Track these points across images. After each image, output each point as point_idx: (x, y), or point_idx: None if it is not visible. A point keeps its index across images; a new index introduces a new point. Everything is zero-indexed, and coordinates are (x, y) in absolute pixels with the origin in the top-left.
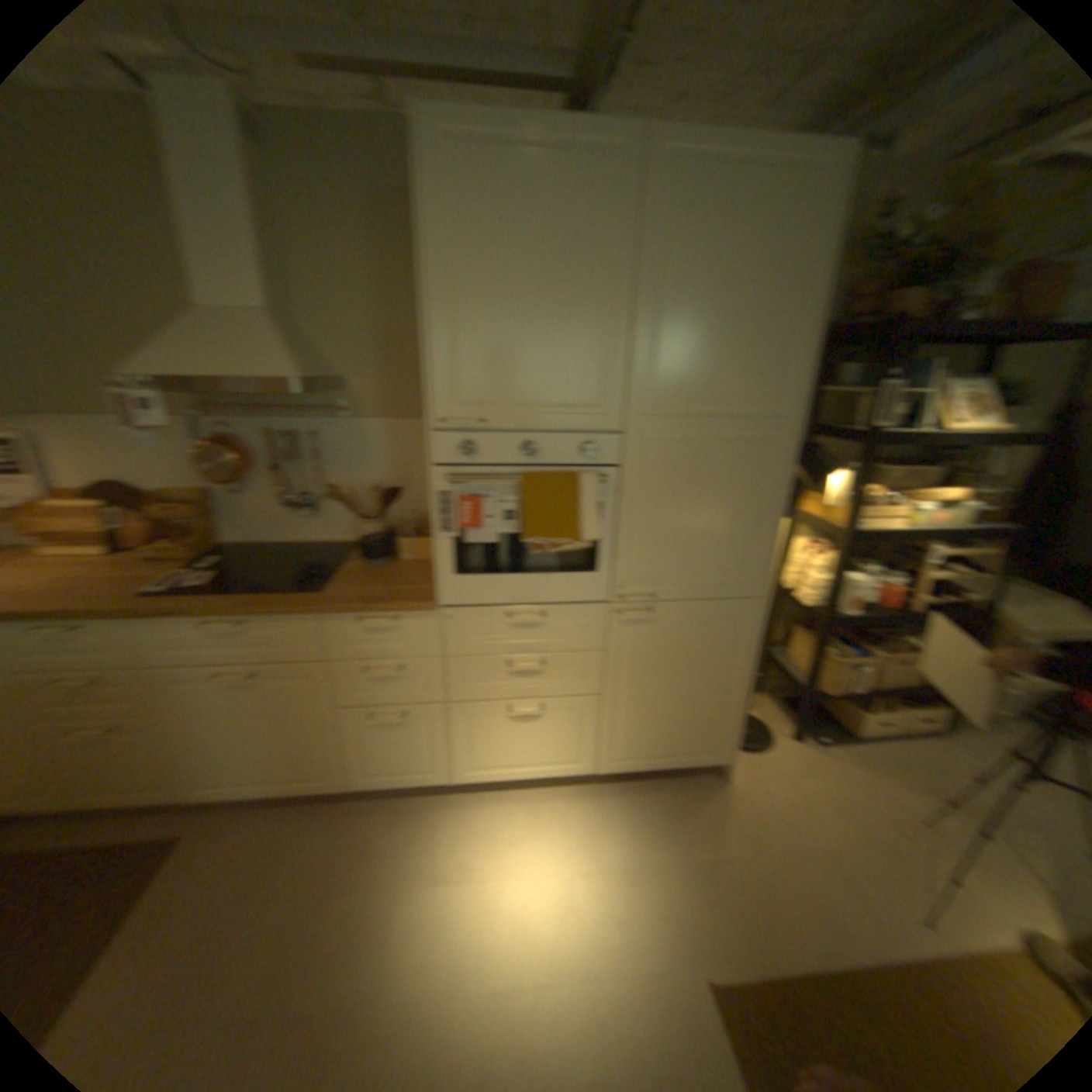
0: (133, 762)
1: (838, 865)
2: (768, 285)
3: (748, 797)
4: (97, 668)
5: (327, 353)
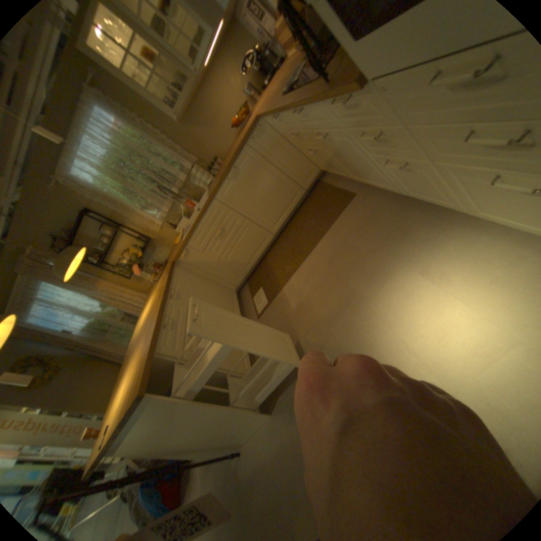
0: (332, 161)
1: None
2: None
3: None
4: (295, 127)
5: None
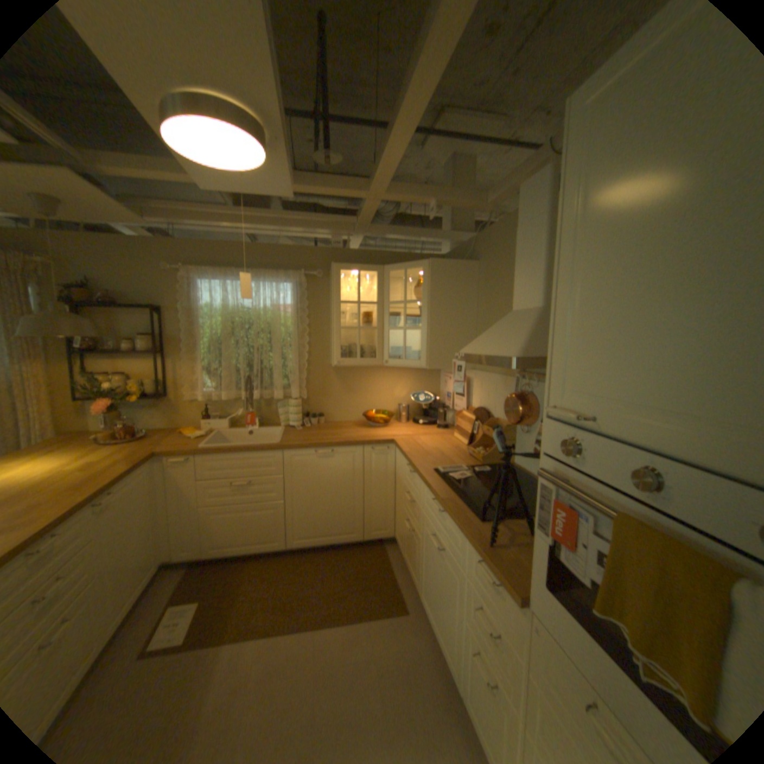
0: (416, 557)
1: None
2: None
3: None
4: (417, 498)
5: None
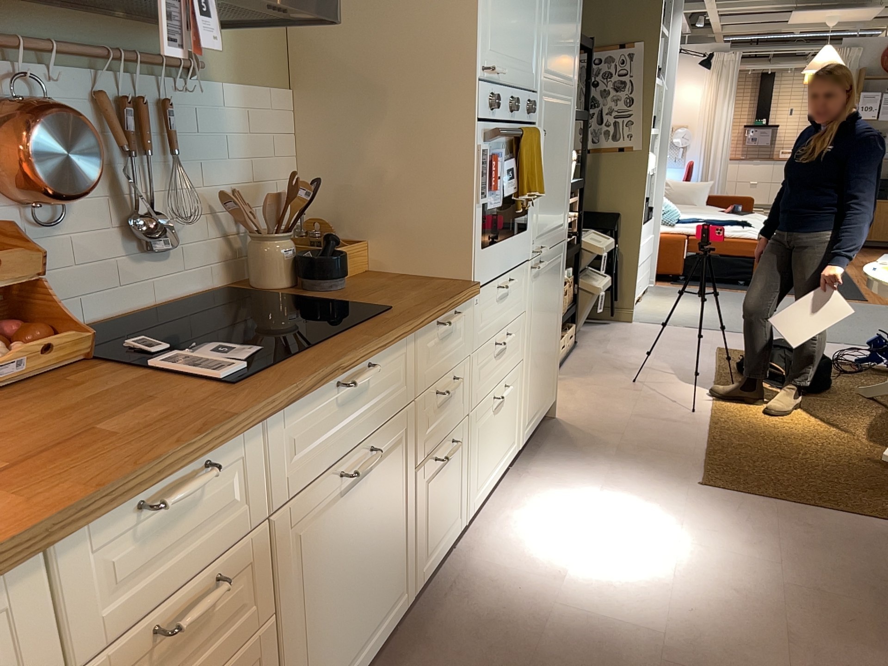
0: None
1: (643, 414)
2: None
3: (573, 416)
4: (231, 535)
5: None
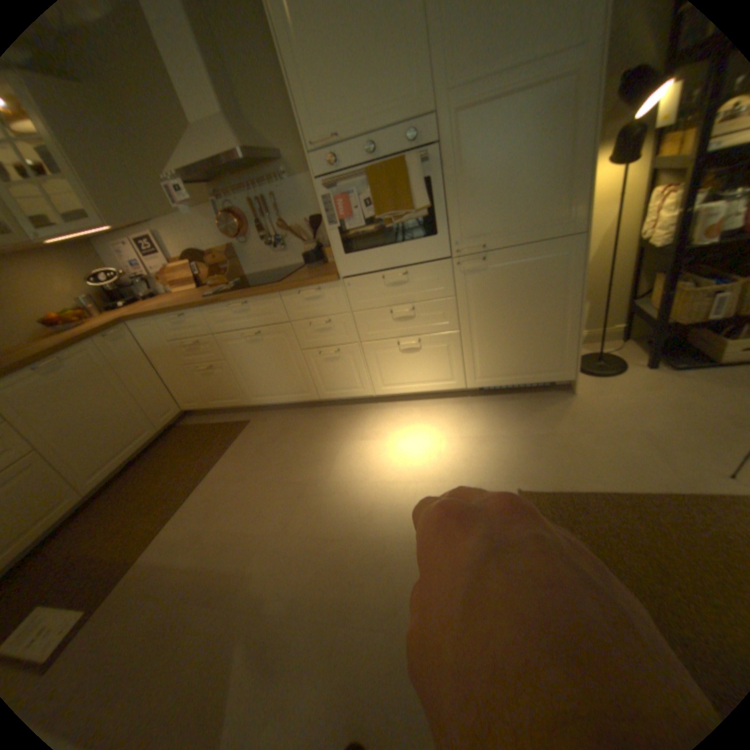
0: (227, 381)
1: (660, 440)
2: None
3: (591, 402)
4: (200, 332)
5: (270, 133)
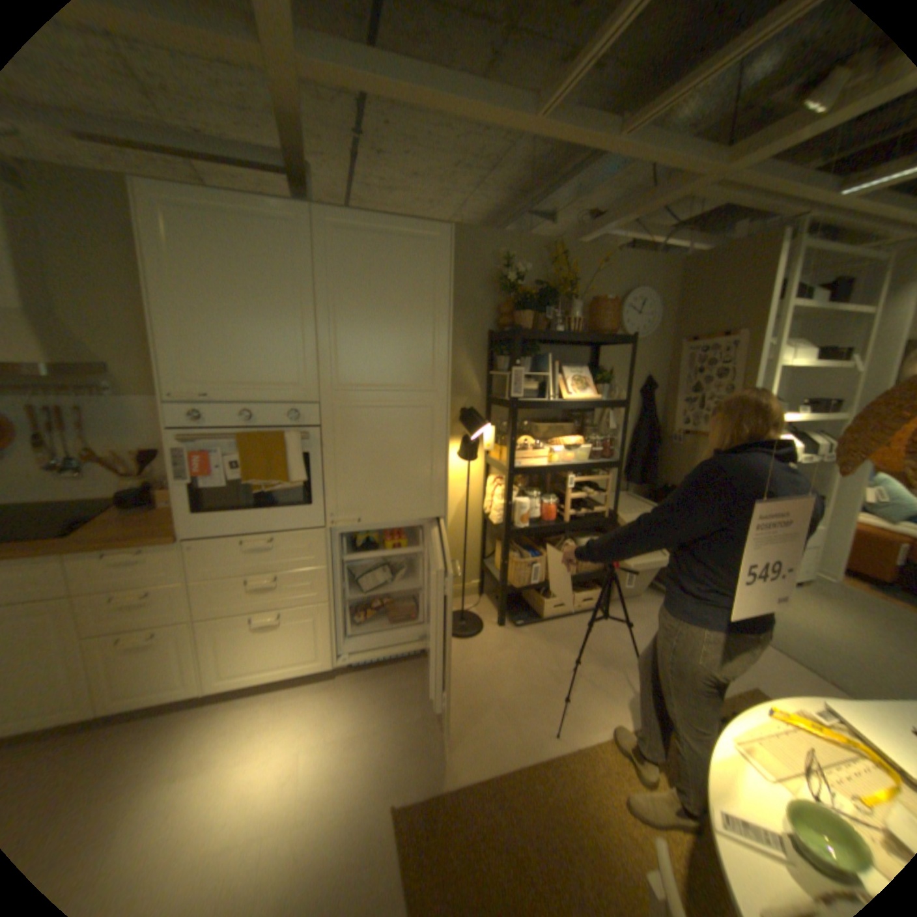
0: None
1: (508, 709)
2: (410, 308)
3: (455, 672)
4: None
5: (93, 346)
